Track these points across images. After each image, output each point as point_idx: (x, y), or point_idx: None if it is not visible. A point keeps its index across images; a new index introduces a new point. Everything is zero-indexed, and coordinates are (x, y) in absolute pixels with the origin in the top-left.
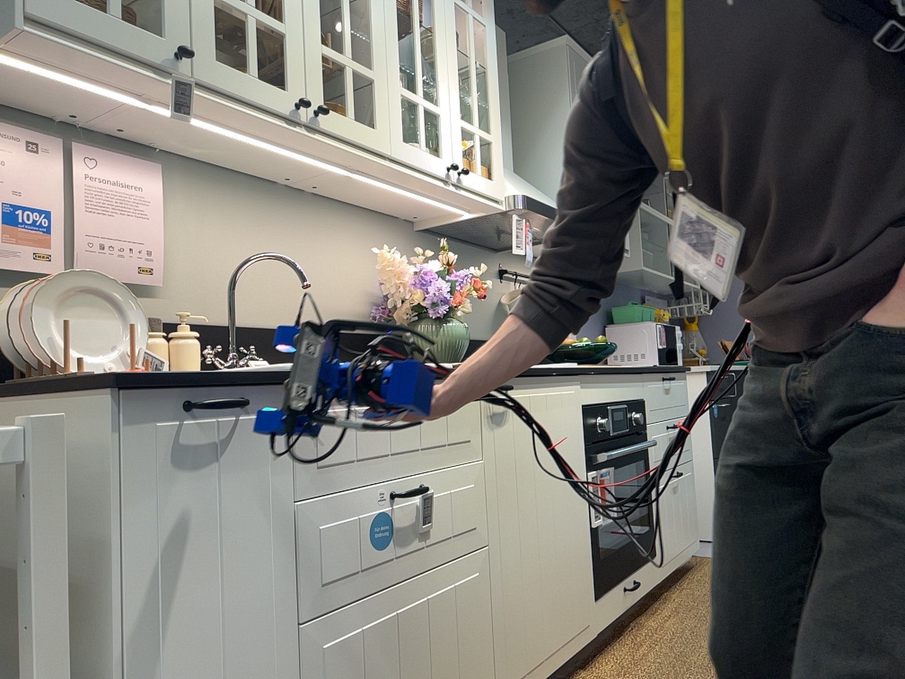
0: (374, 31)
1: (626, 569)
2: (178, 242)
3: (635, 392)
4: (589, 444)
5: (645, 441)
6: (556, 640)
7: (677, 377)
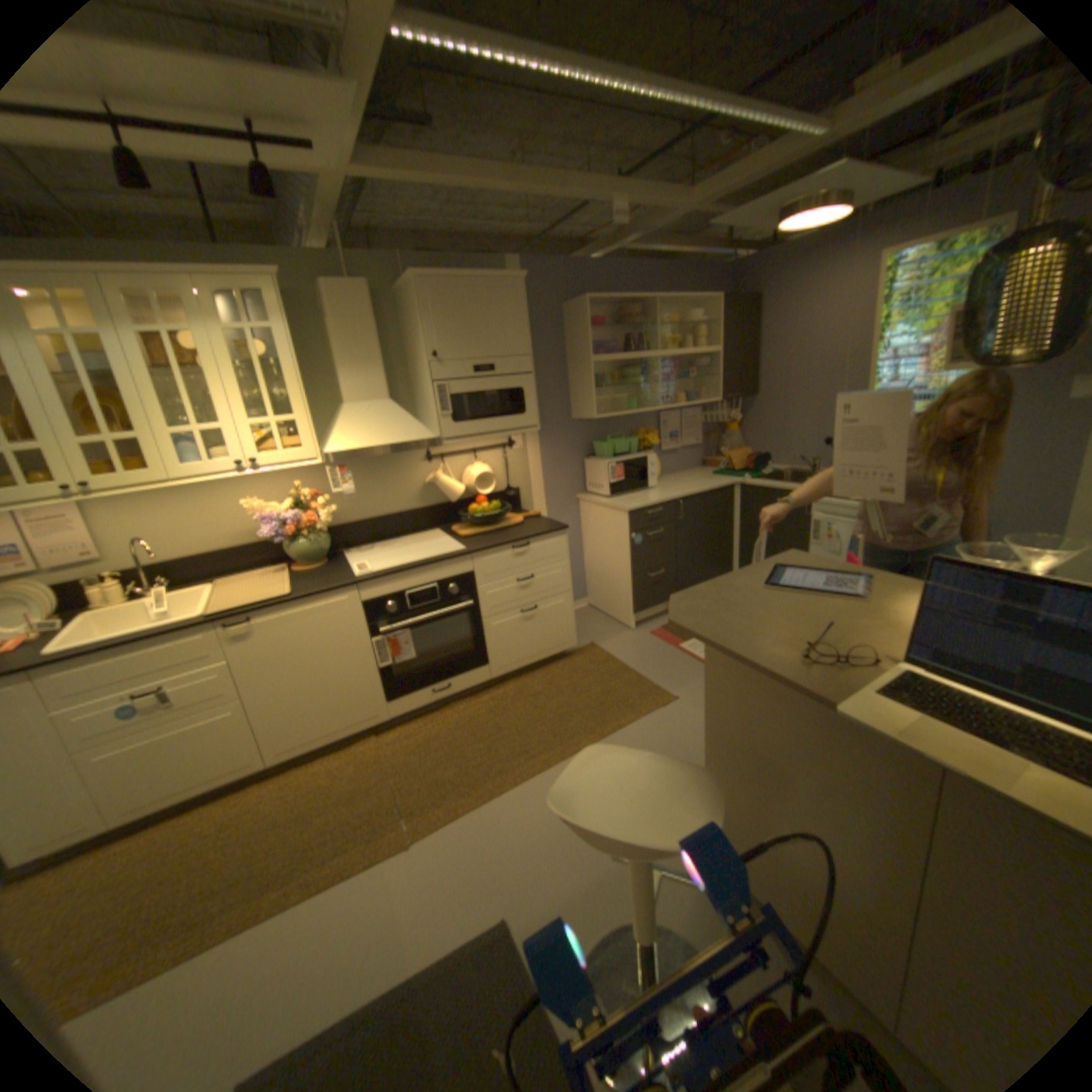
0: (130, 405)
1: (437, 681)
2: (109, 532)
3: (456, 573)
4: (375, 624)
5: (468, 603)
6: (332, 731)
7: (540, 541)
